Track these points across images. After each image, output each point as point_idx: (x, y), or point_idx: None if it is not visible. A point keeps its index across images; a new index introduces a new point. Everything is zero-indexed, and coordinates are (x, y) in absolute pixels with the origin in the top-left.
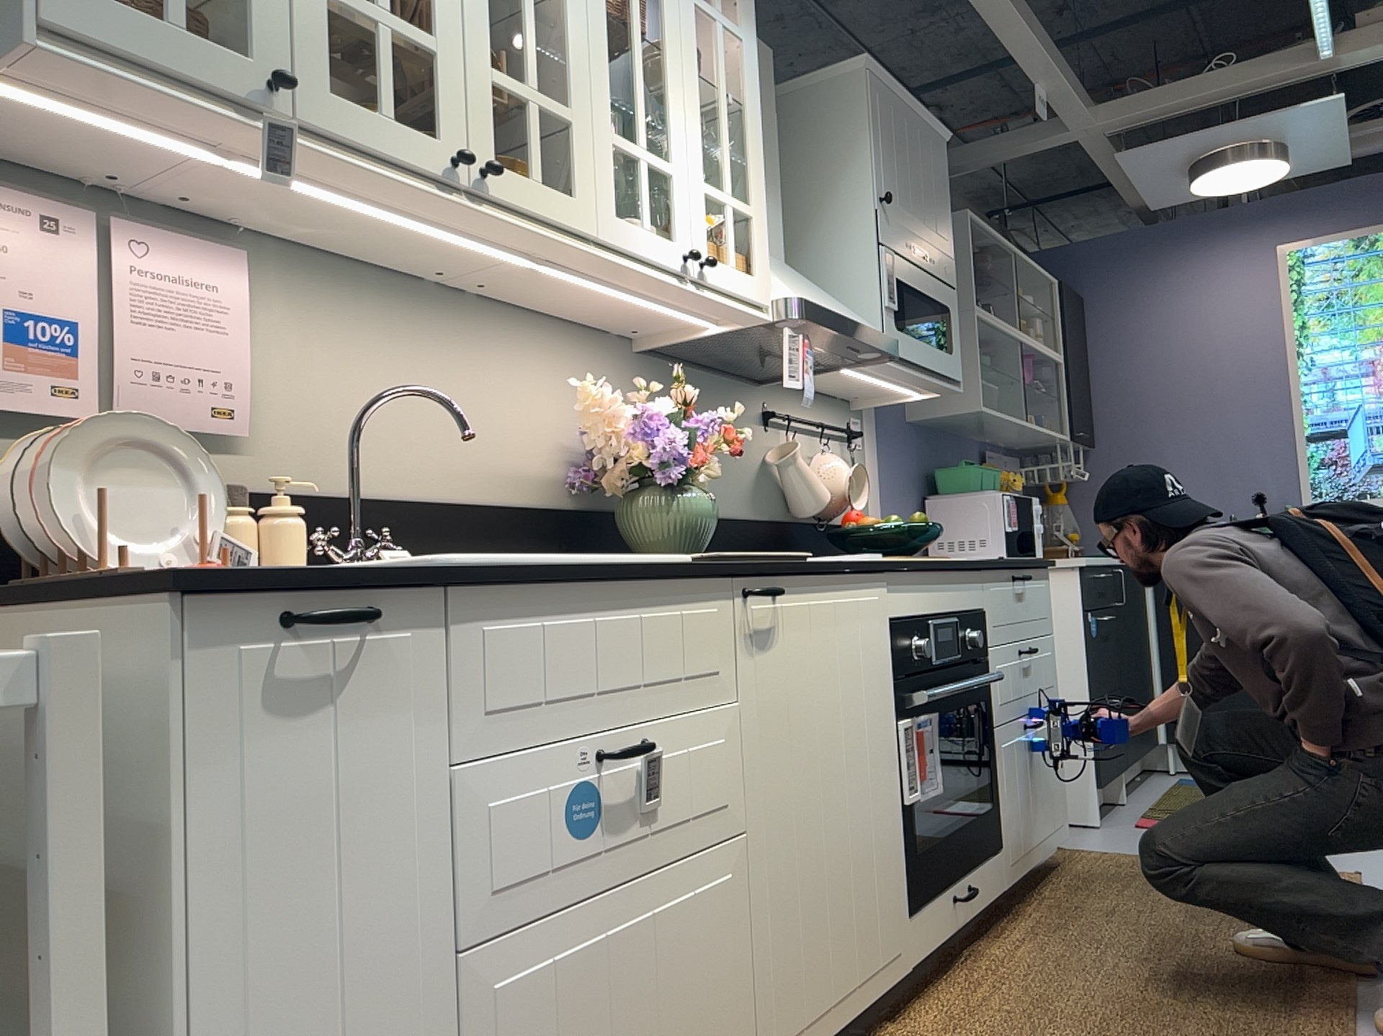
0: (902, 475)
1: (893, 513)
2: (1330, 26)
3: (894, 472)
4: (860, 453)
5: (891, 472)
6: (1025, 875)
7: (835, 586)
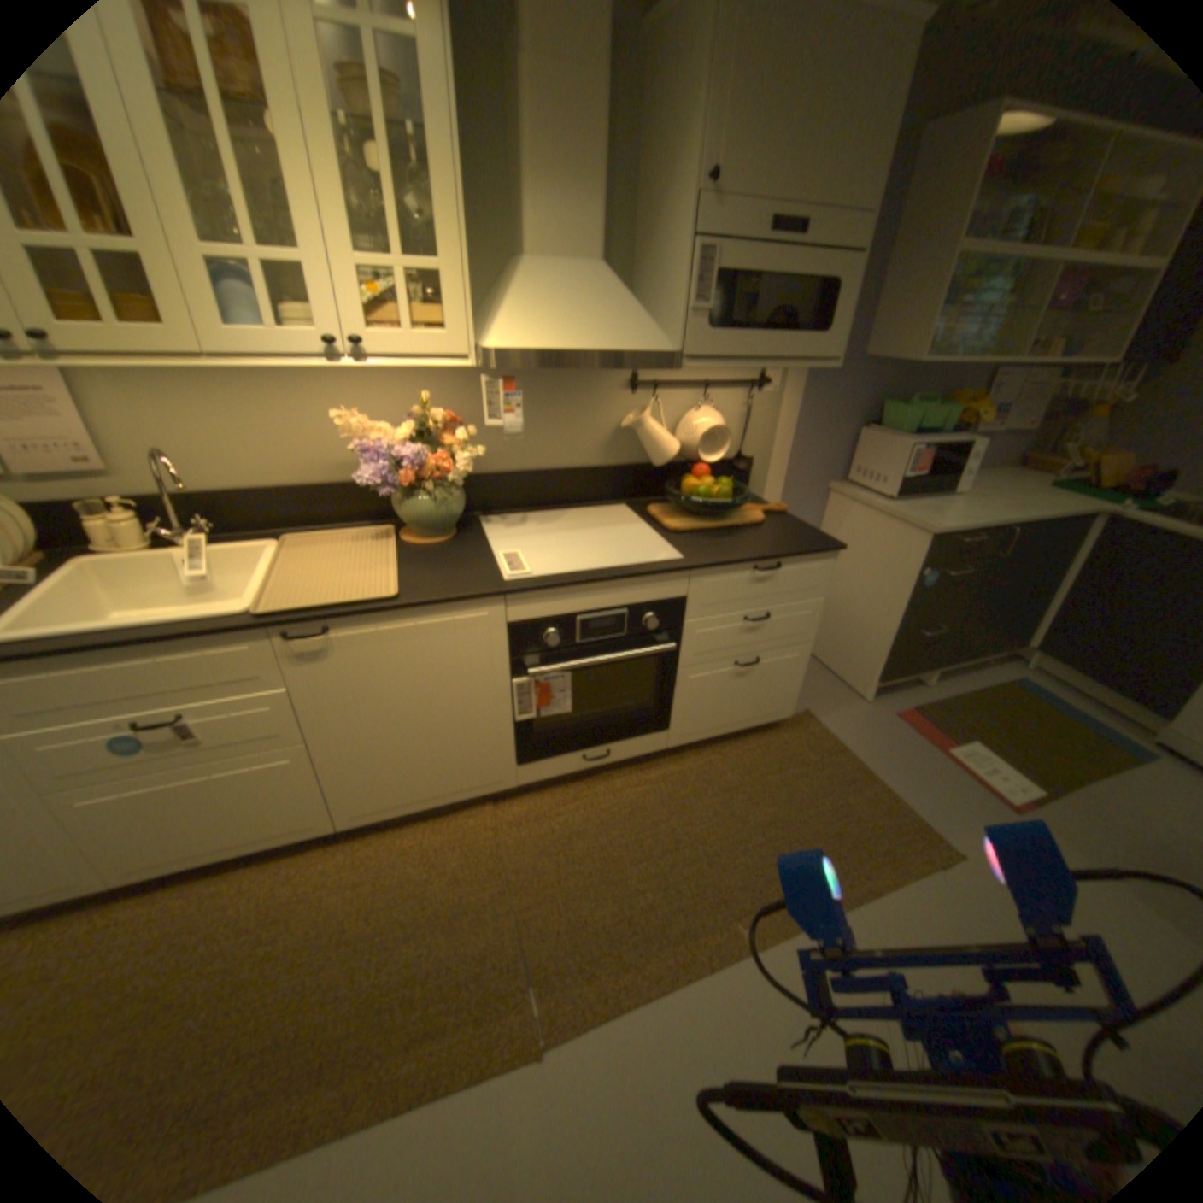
0: (832, 407)
1: (805, 443)
2: None
3: (819, 408)
4: (767, 397)
5: (813, 408)
6: (698, 742)
7: (416, 616)
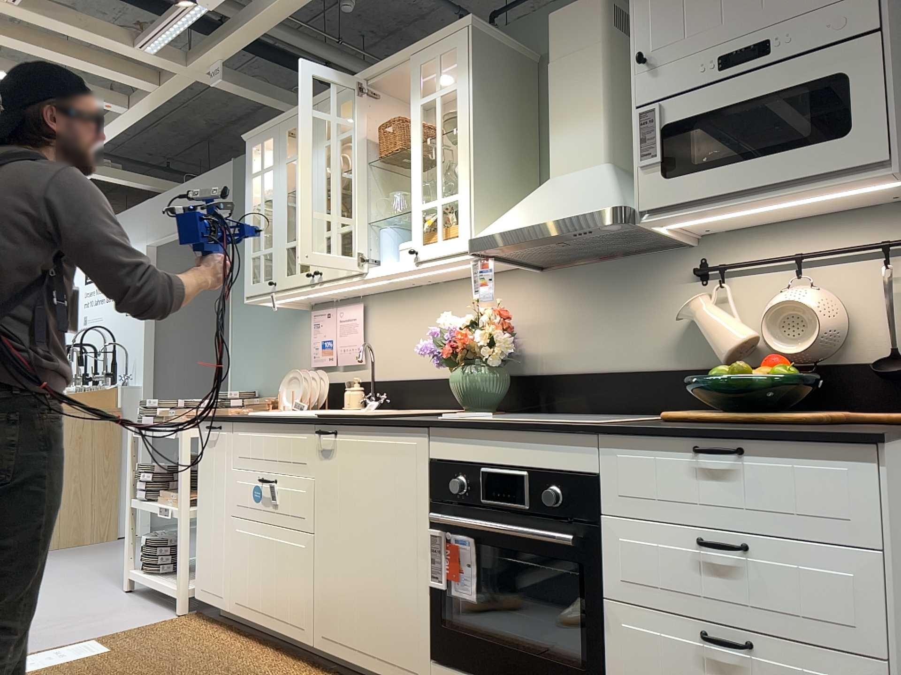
0: None
1: None
2: None
3: None
4: None
5: None
6: None
7: (375, 433)
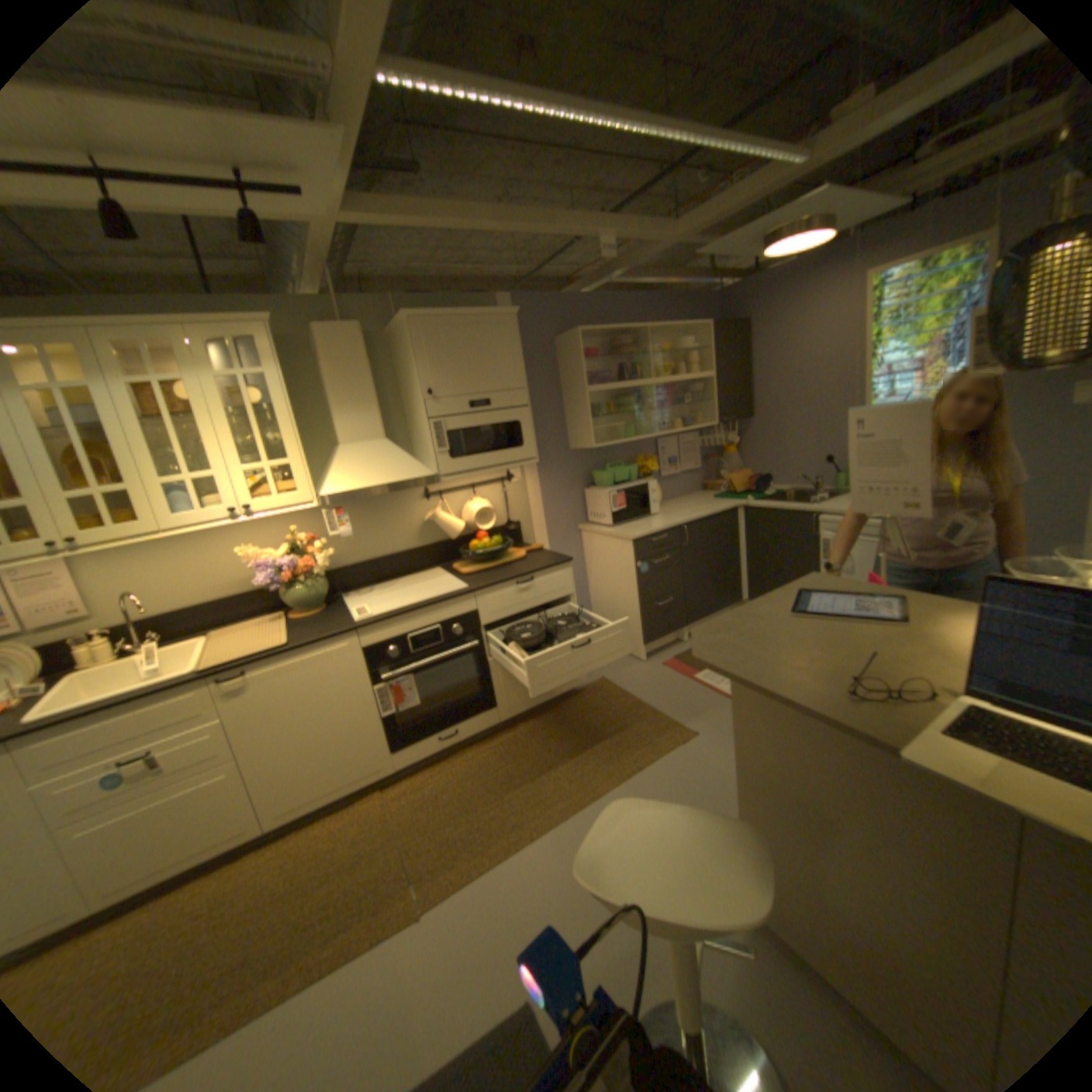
0: (561, 483)
1: (551, 507)
2: (779, 150)
3: (552, 485)
4: (516, 486)
5: (548, 486)
6: (522, 714)
7: (300, 655)
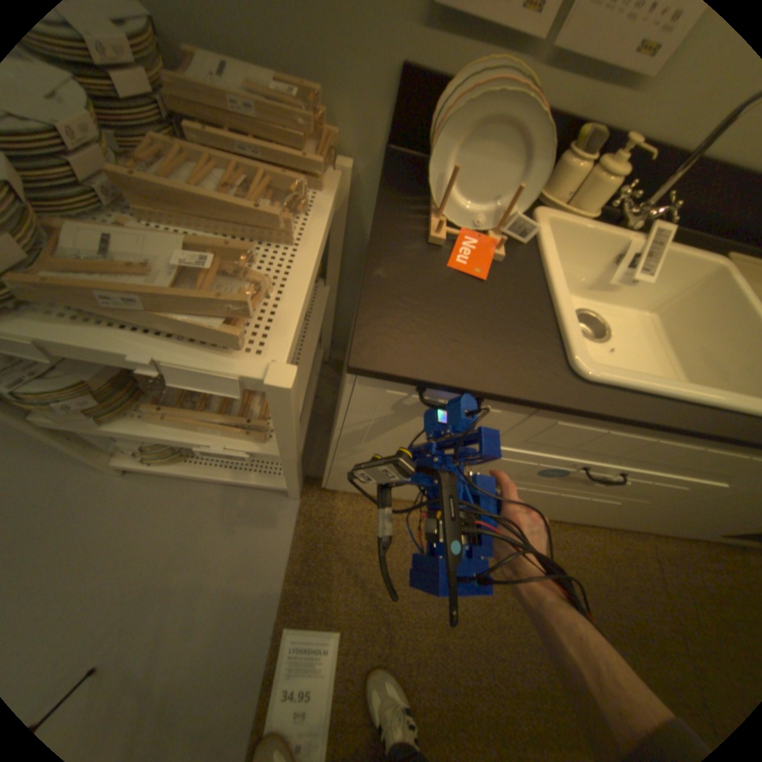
0: None
1: None
2: None
3: None
4: None
5: None
6: None
7: None
